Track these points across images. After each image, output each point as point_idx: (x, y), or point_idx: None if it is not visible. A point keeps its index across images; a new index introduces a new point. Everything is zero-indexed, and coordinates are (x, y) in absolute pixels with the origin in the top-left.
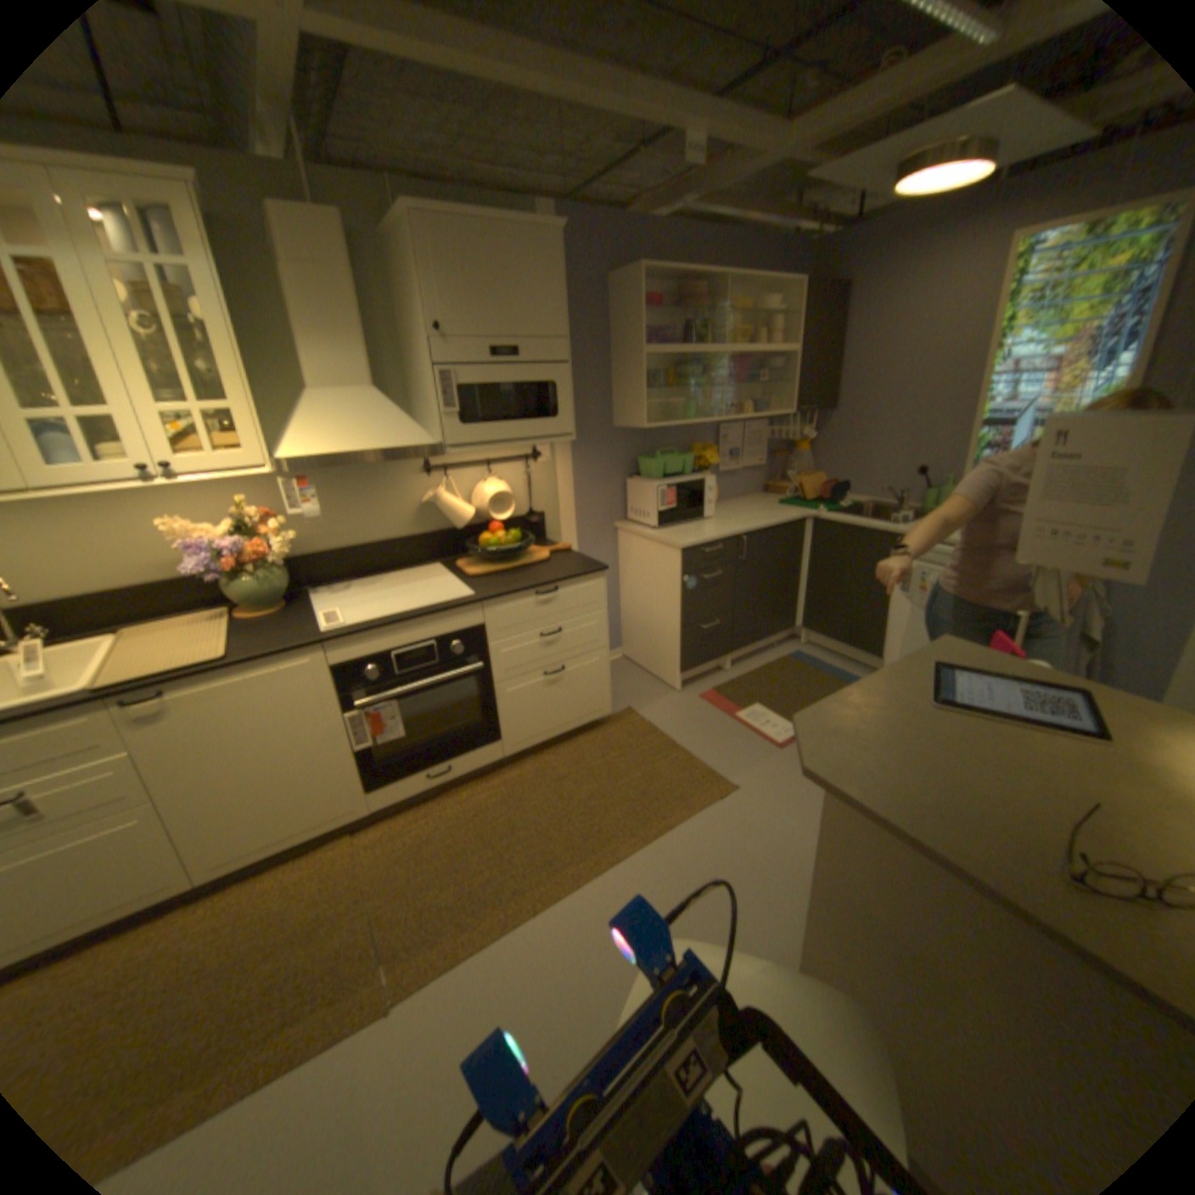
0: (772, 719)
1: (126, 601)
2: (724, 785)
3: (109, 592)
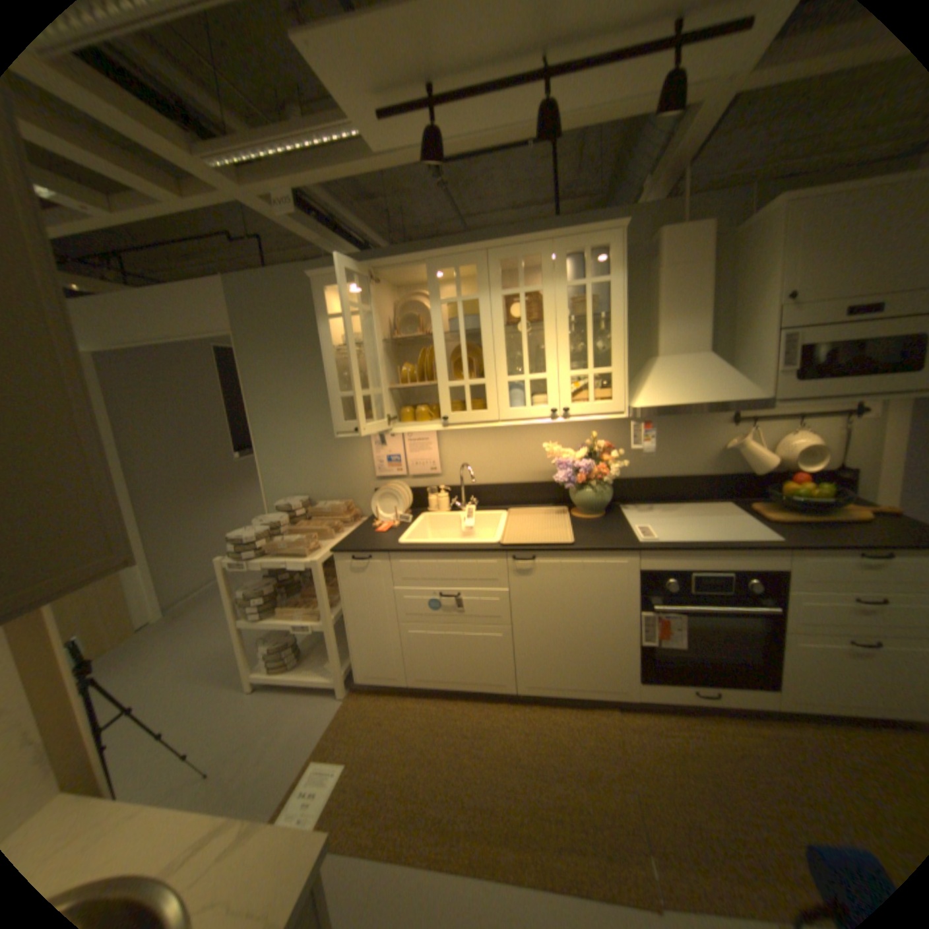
0: None
1: (514, 492)
2: None
3: (508, 485)
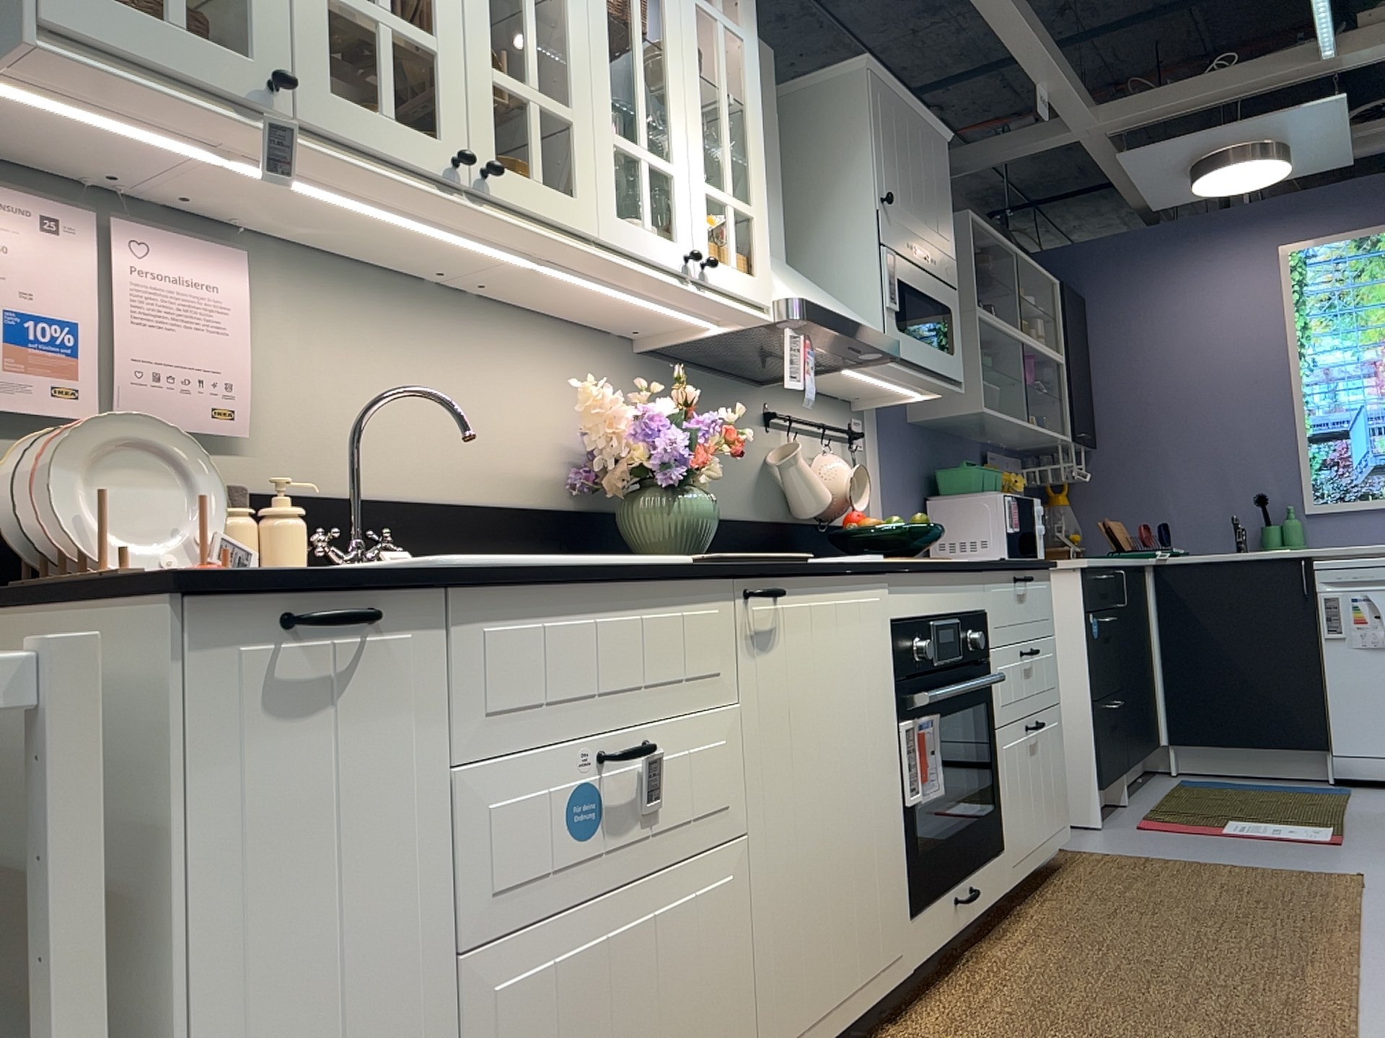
0: (1271, 824)
1: (463, 528)
2: (1336, 874)
3: (446, 504)
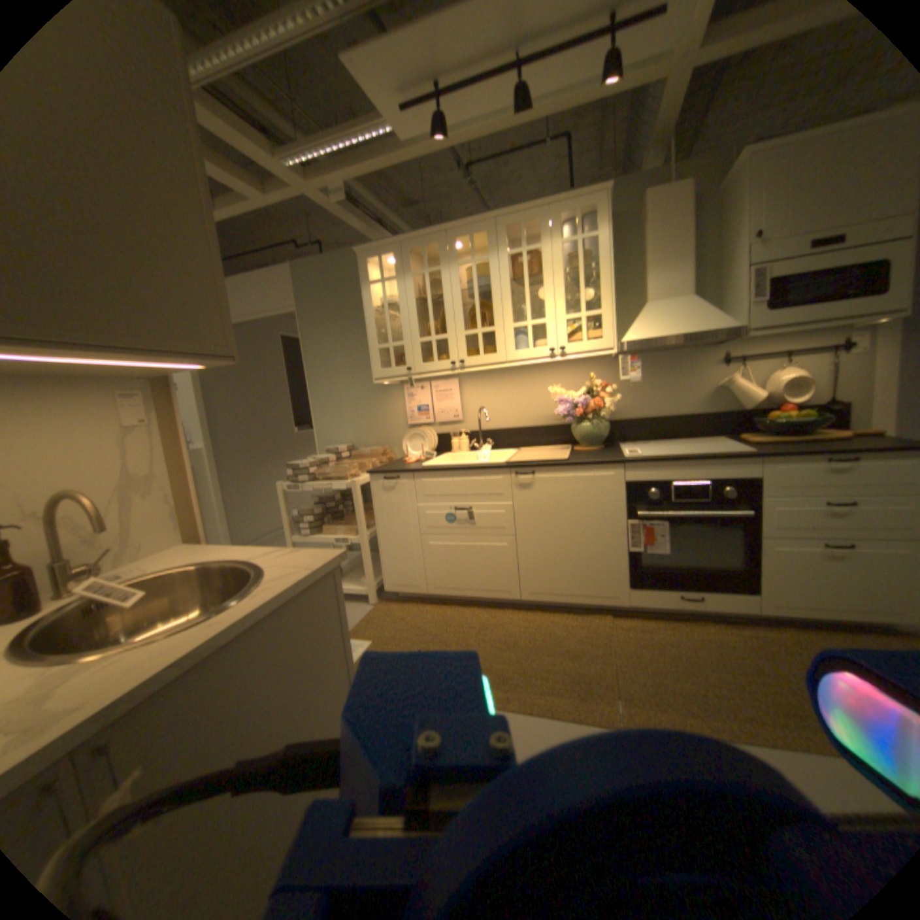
0: None
1: (524, 433)
2: None
3: (518, 427)
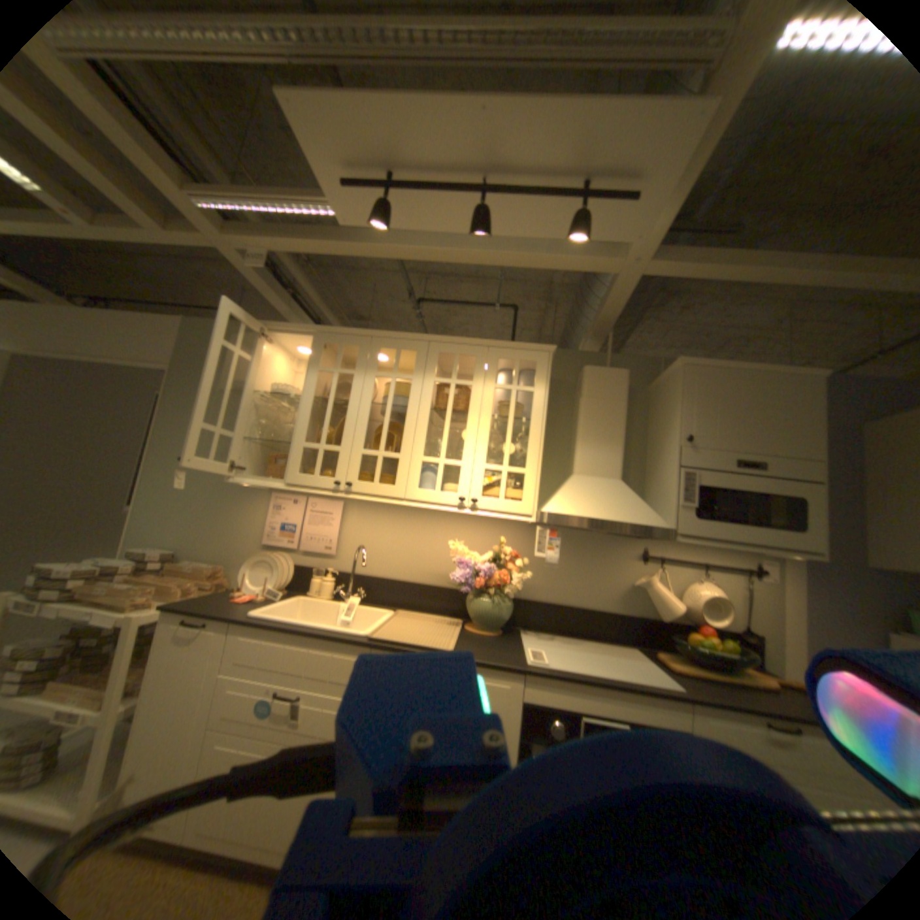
0: None
1: (409, 592)
2: None
3: (404, 582)
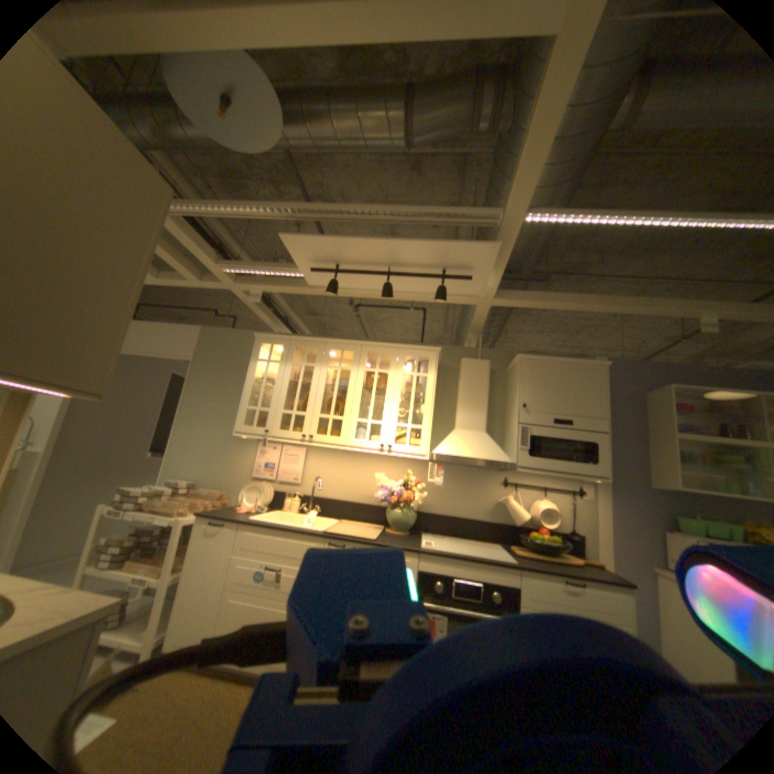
0: None
1: (349, 508)
2: None
3: (345, 501)
